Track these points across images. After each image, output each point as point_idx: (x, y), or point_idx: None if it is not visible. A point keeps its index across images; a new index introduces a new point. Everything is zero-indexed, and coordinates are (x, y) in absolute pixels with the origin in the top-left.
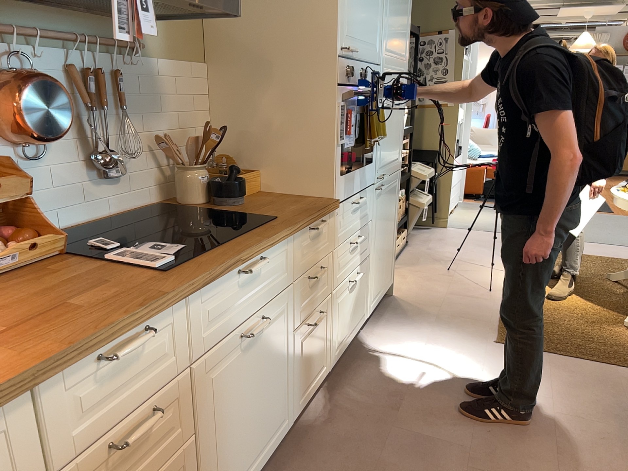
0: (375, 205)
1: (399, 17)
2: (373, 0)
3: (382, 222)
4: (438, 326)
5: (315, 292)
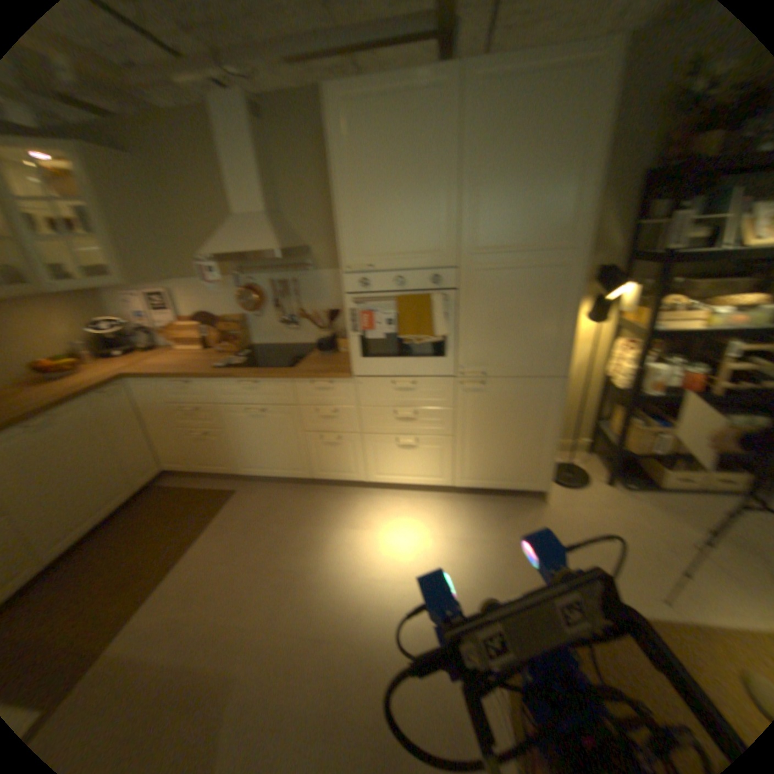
0: (457, 395)
1: (528, 196)
2: (416, 206)
3: (489, 418)
4: (499, 548)
5: (327, 422)
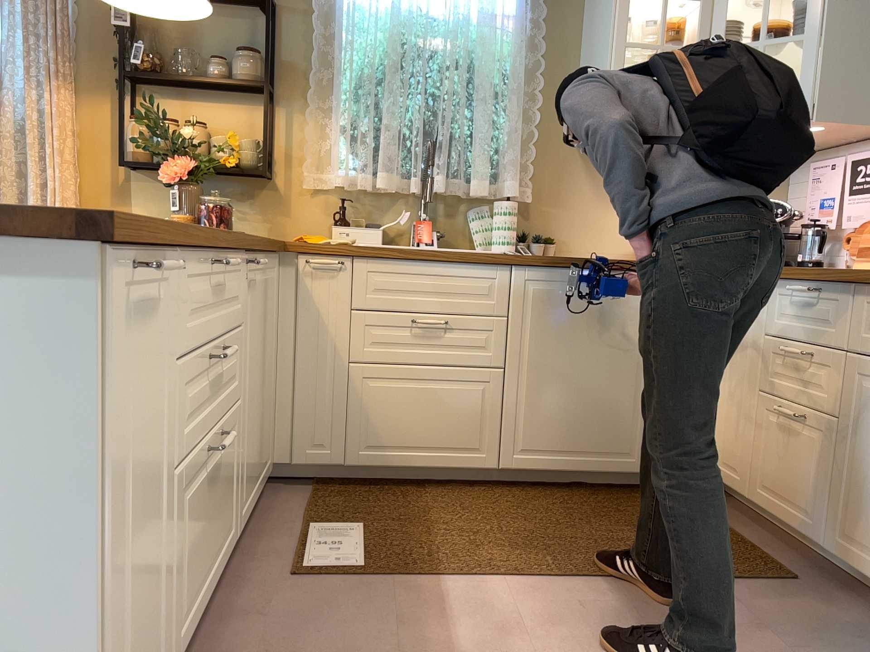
0: None
1: None
2: None
3: None
4: None
5: None
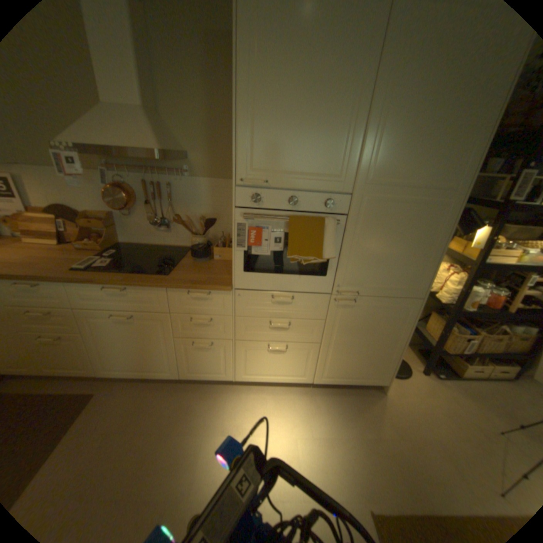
0: (332, 311)
1: (432, 136)
2: (325, 127)
3: (355, 330)
4: (361, 447)
5: (203, 330)
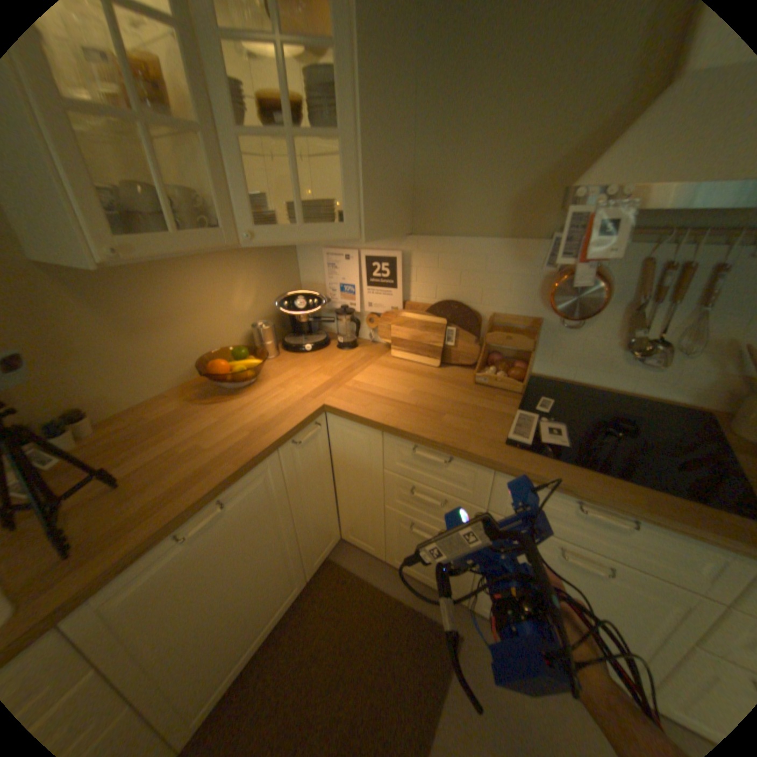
0: None
1: None
2: None
3: None
4: None
5: None
